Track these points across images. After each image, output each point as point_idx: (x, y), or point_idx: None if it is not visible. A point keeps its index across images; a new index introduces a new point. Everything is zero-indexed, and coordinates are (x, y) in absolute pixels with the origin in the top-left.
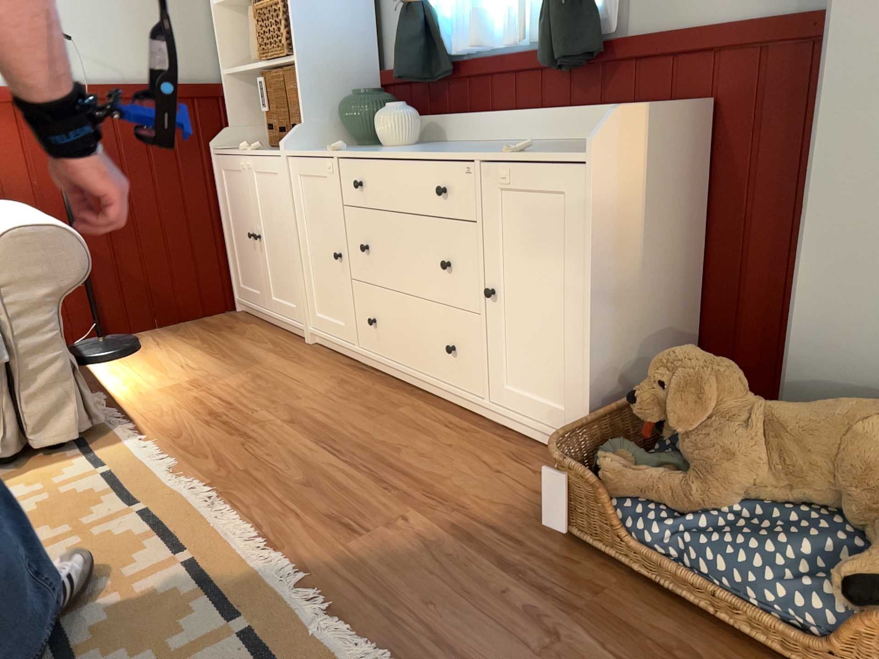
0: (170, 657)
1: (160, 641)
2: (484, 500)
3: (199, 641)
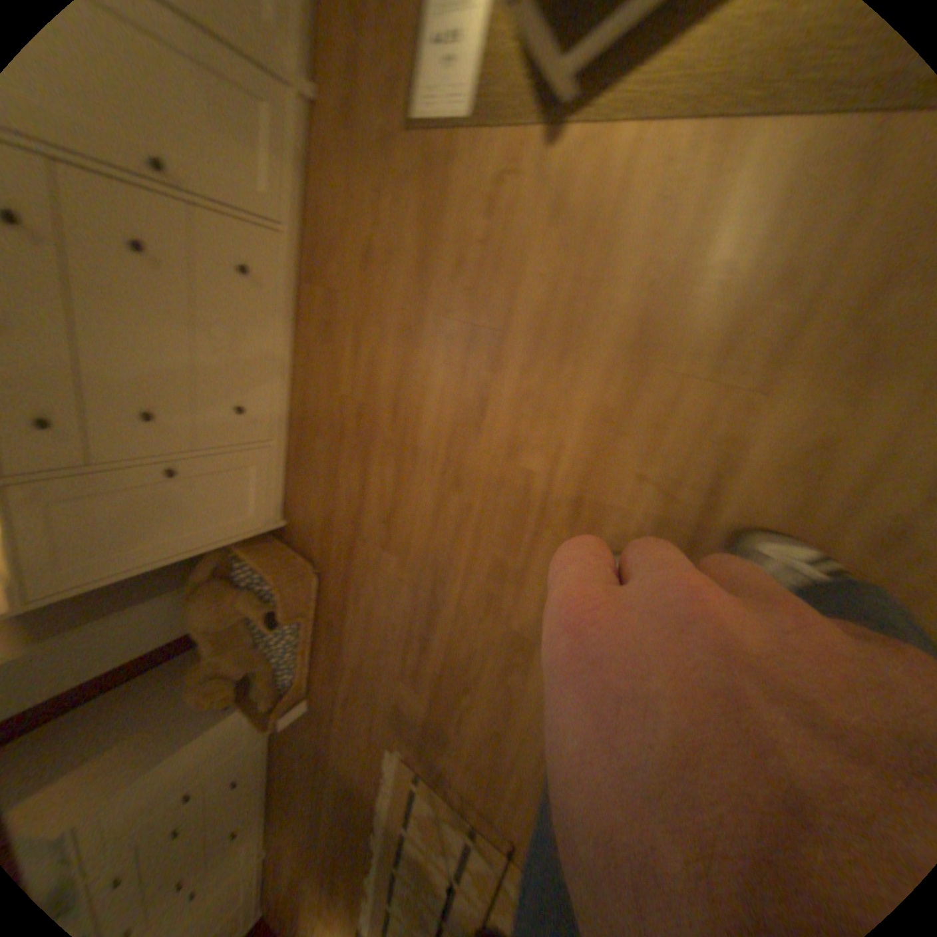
0: (418, 853)
1: (416, 861)
2: (301, 731)
3: (408, 844)
